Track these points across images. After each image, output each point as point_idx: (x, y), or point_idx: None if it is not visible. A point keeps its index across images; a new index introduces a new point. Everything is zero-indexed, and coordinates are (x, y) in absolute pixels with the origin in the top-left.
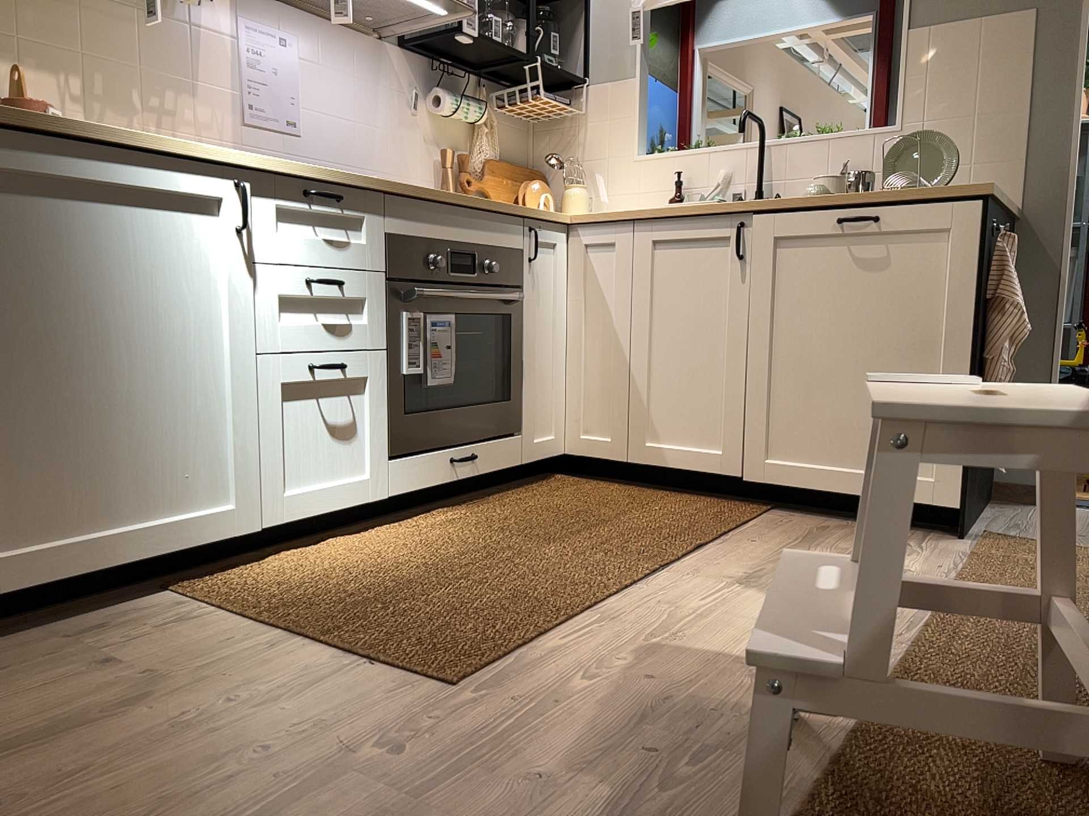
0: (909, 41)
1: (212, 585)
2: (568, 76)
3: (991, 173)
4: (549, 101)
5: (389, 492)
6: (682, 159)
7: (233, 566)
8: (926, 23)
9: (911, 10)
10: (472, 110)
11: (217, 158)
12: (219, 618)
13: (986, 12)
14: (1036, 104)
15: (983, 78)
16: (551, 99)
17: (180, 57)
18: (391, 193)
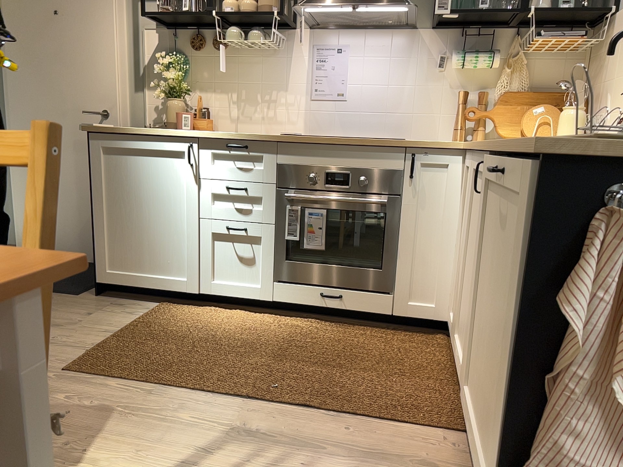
0: None
1: (167, 308)
2: (582, 11)
3: None
4: (548, 40)
5: (273, 300)
6: None
7: (195, 305)
8: None
9: None
10: (476, 60)
11: (179, 134)
12: (126, 317)
13: None
14: None
15: None
16: (555, 36)
17: (278, 71)
18: (279, 141)
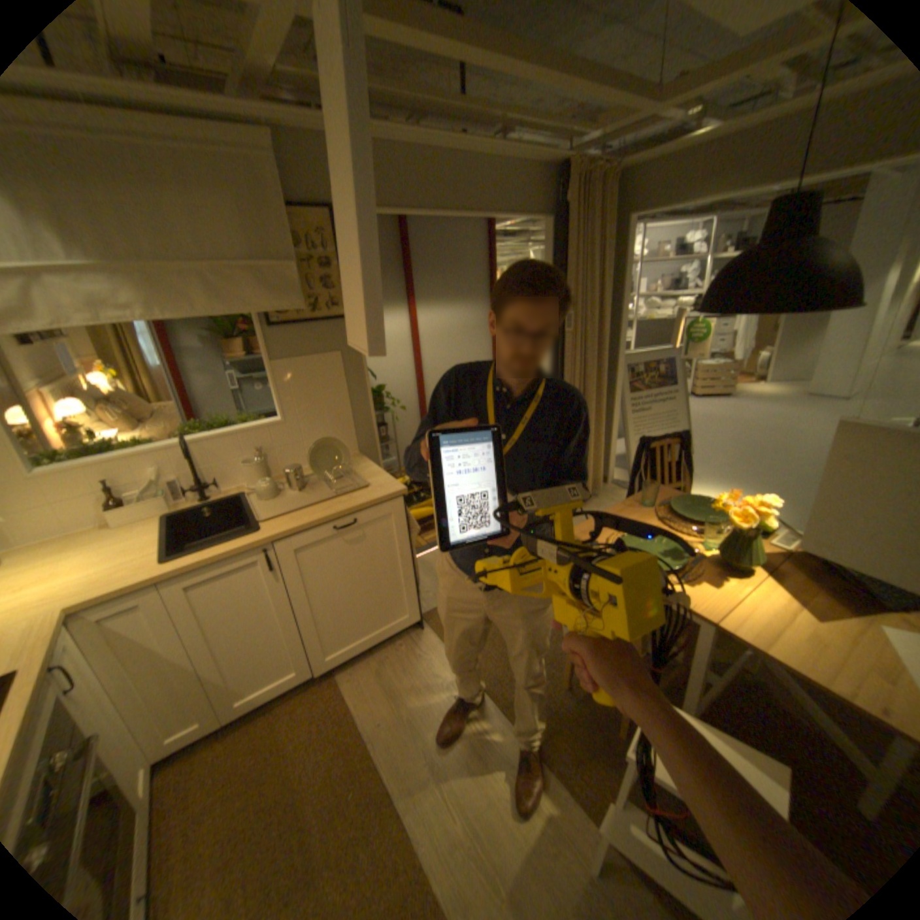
0: (273, 368)
1: None
2: None
3: (341, 438)
4: None
5: None
6: (94, 467)
7: None
8: (281, 356)
9: (268, 347)
10: None
11: None
12: None
13: (315, 351)
14: (353, 401)
15: (324, 389)
16: None
17: None
18: None
